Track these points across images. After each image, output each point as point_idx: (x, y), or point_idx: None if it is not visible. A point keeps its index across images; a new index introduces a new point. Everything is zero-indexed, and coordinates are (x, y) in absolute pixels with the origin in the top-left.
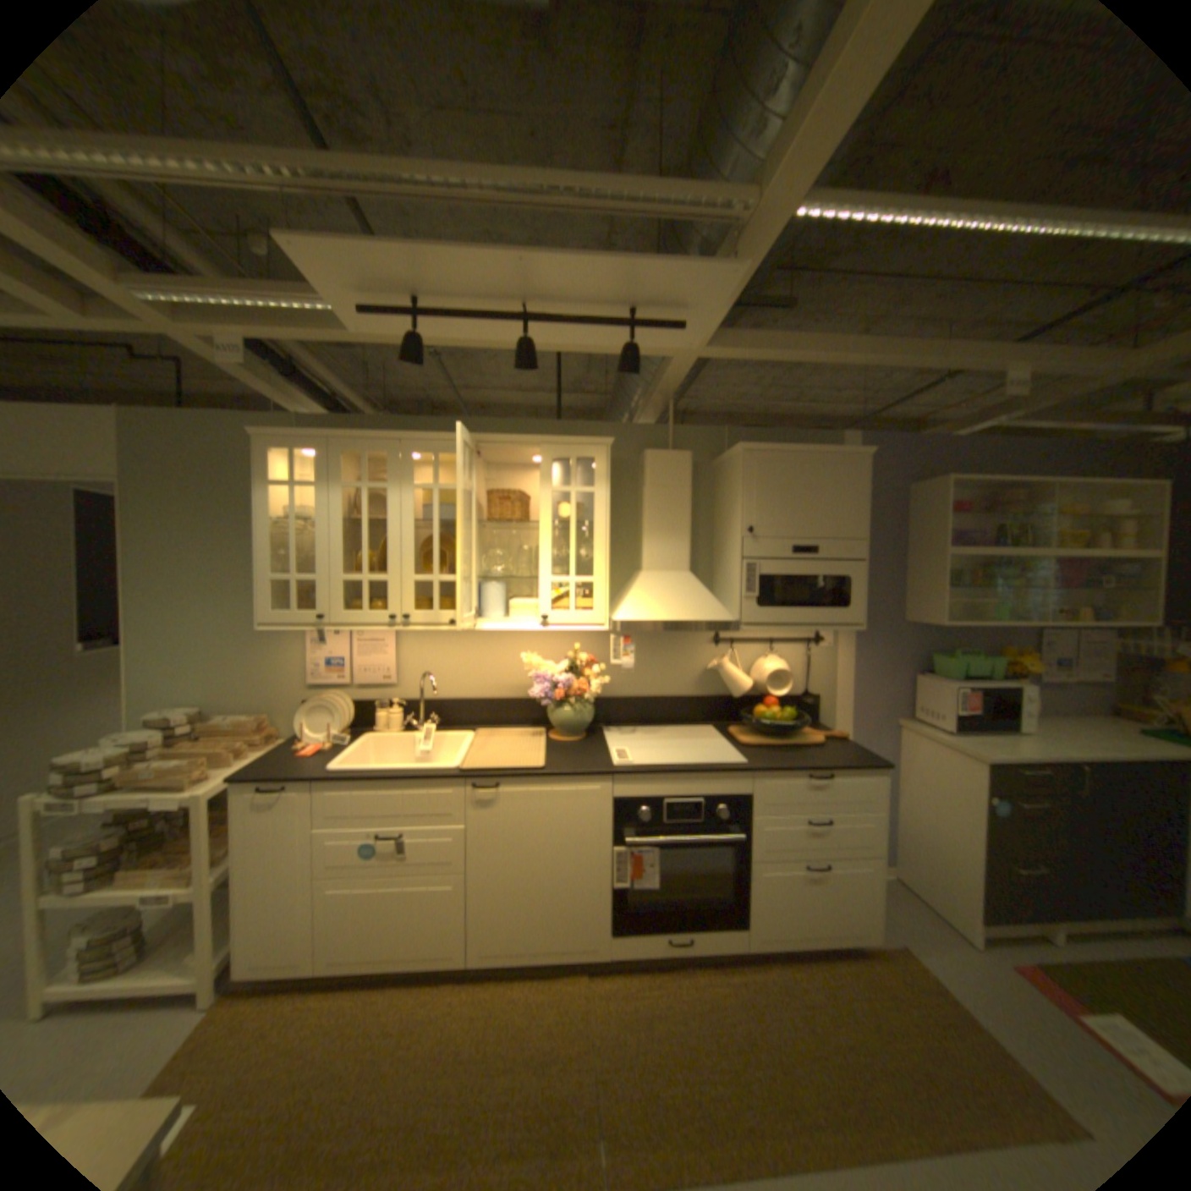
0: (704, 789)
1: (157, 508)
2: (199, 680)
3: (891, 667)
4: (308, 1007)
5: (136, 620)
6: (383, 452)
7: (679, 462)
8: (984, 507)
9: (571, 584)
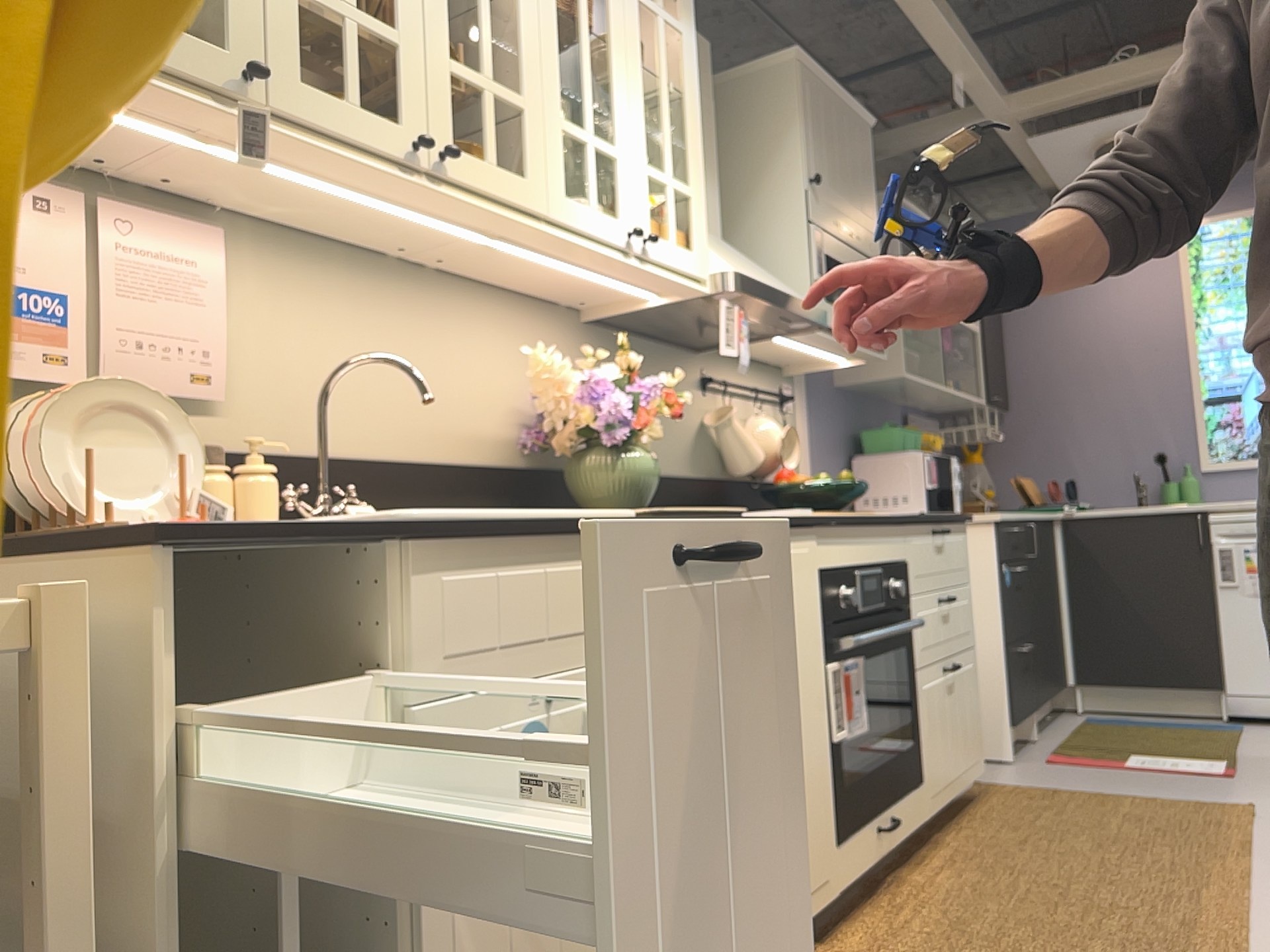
0: (881, 552)
1: None
2: None
3: (835, 448)
4: None
5: None
6: None
7: (704, 54)
8: None
9: (670, 188)
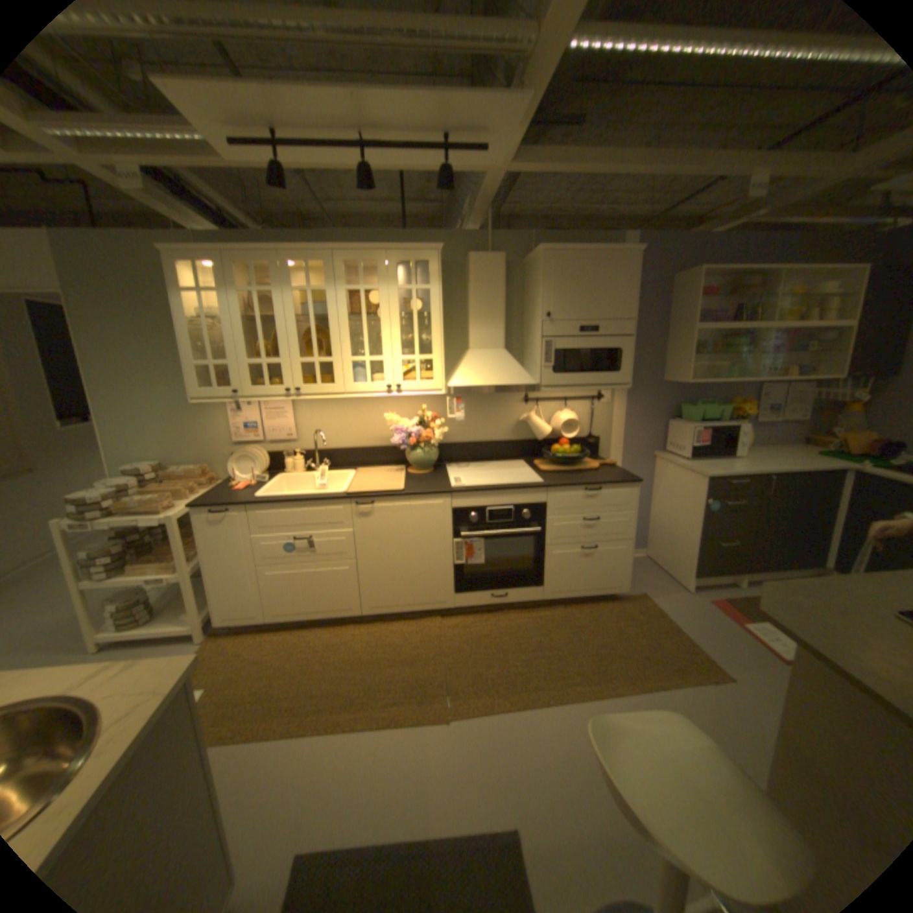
0: (514, 500)
1: (98, 314)
2: (155, 442)
3: (651, 415)
4: (264, 640)
5: (101, 401)
6: (265, 262)
7: (495, 262)
8: (730, 290)
9: (416, 361)
